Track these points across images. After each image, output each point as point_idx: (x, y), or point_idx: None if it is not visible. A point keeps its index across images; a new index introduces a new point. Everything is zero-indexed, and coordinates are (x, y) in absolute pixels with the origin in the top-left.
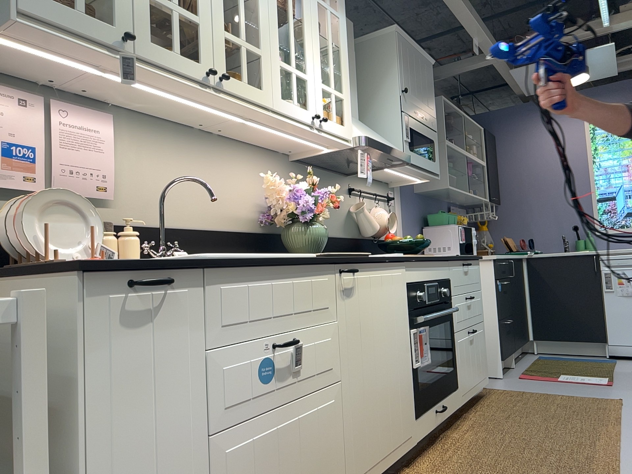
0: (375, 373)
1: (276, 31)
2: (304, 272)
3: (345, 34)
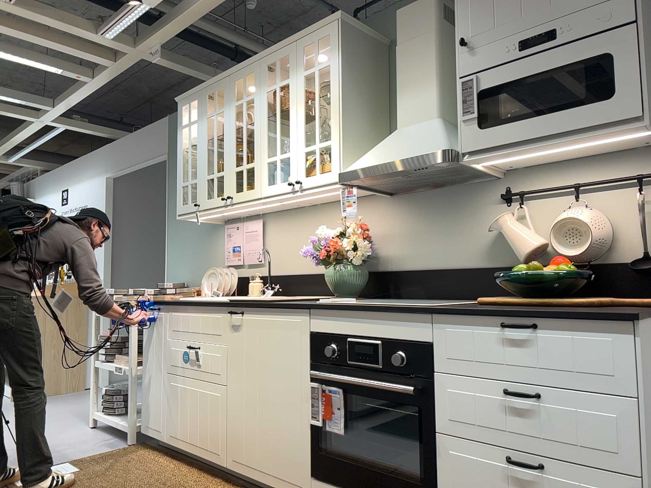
0: (257, 397)
1: (265, 138)
2: (207, 310)
3: (334, 75)
